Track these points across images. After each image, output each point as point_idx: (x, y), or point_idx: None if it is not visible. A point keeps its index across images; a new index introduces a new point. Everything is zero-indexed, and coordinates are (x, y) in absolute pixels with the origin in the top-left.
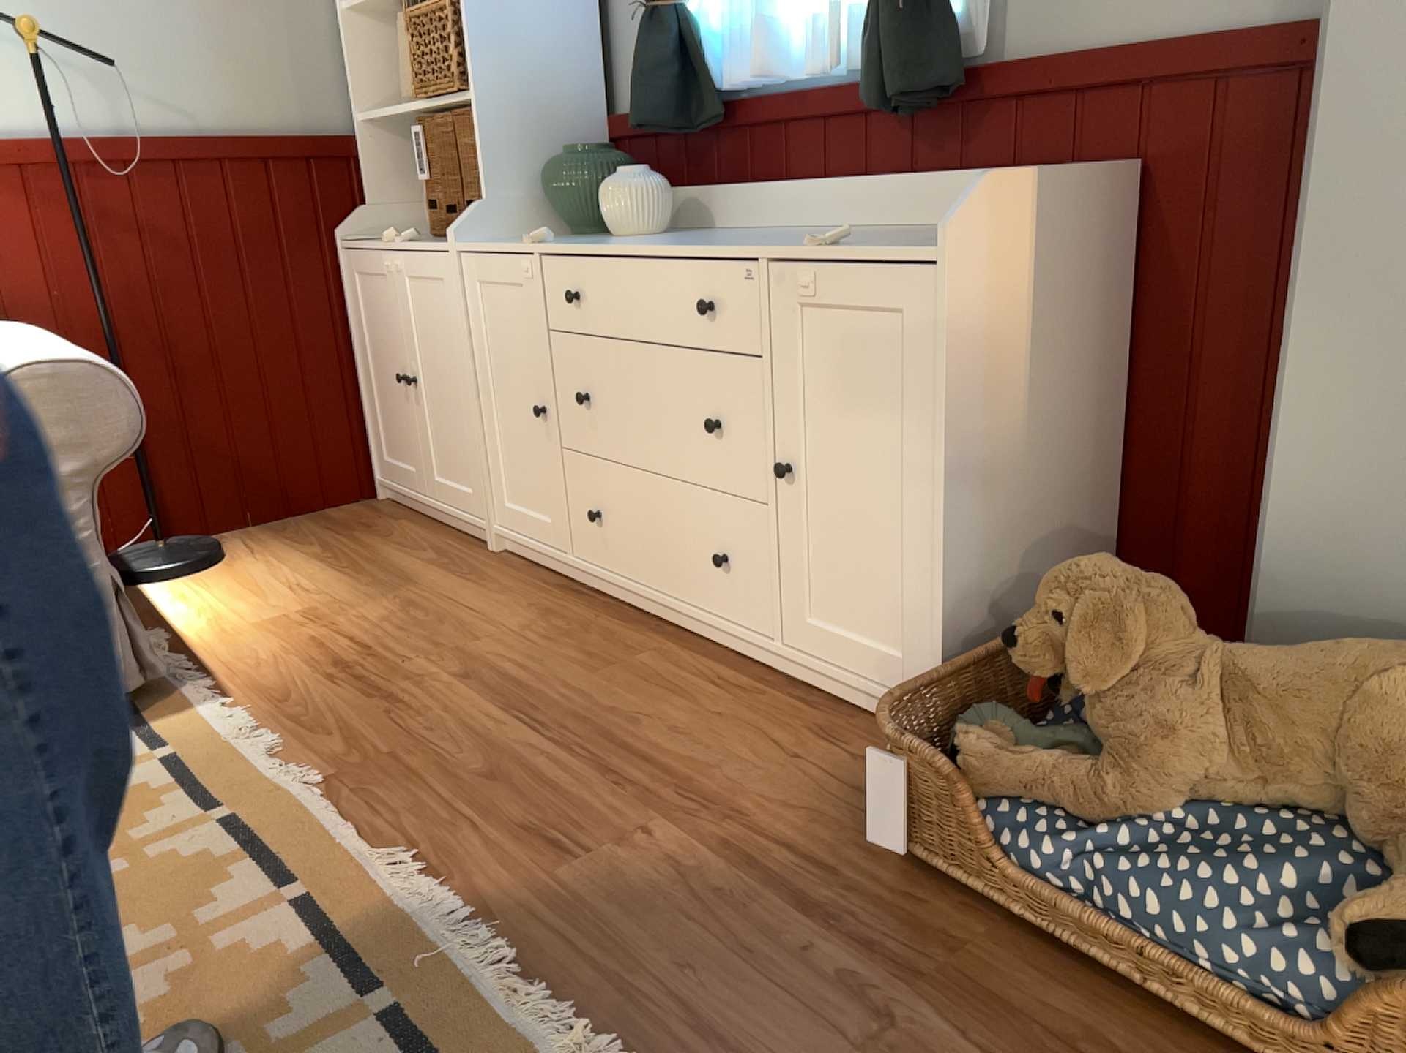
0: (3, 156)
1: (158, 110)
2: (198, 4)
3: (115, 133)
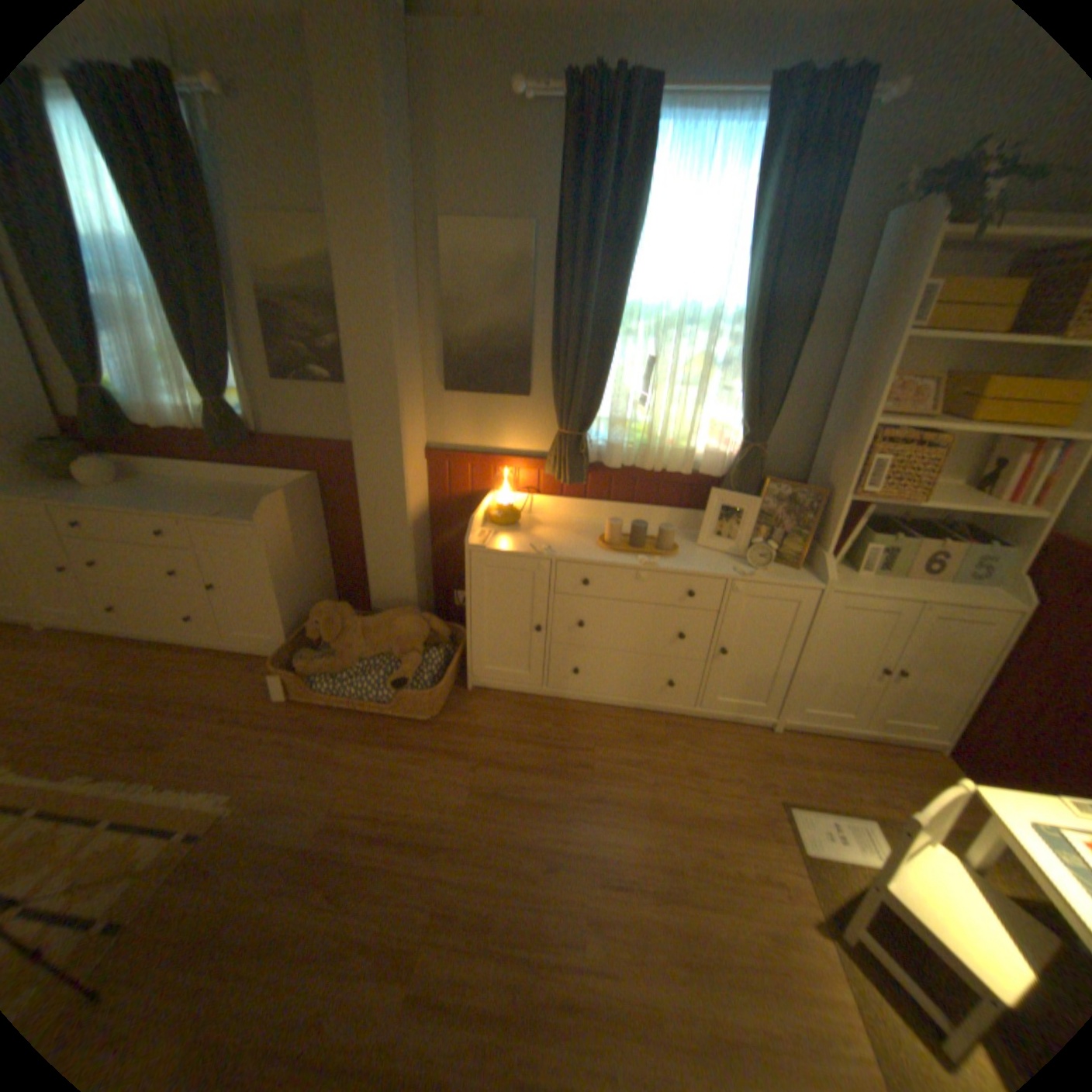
0: None
1: None
2: None
3: None
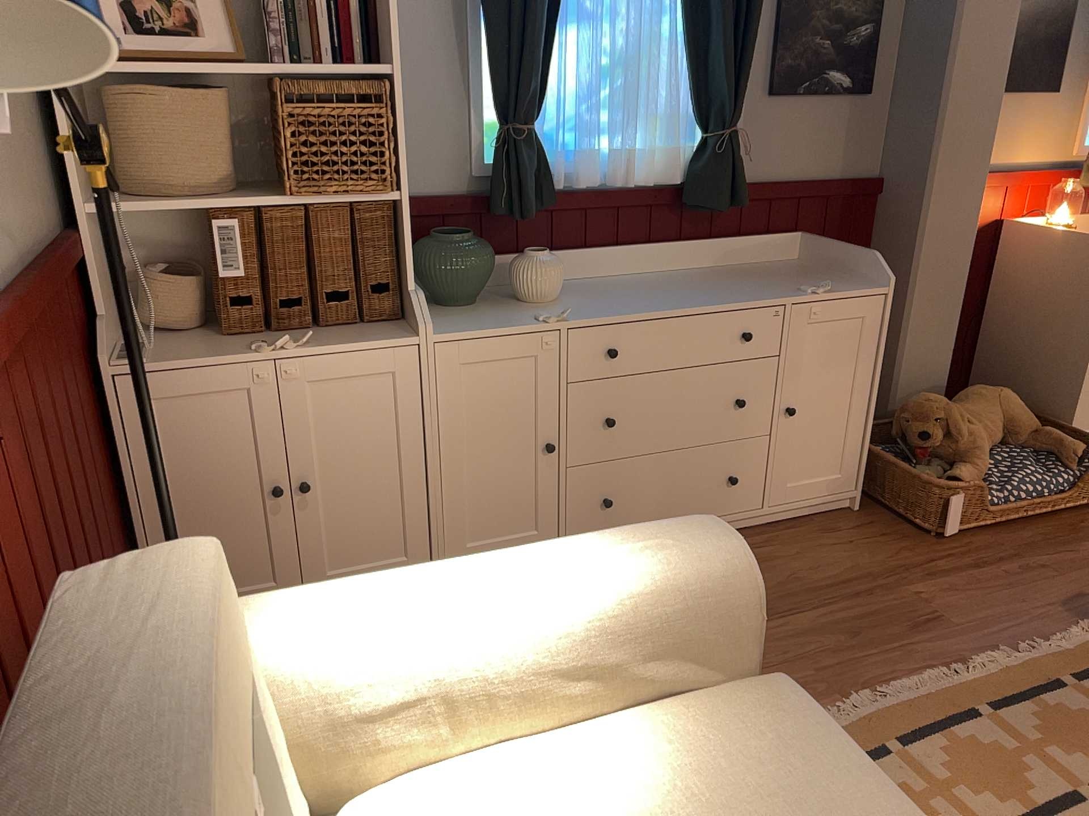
0: None
1: (17, 235)
2: None
3: None
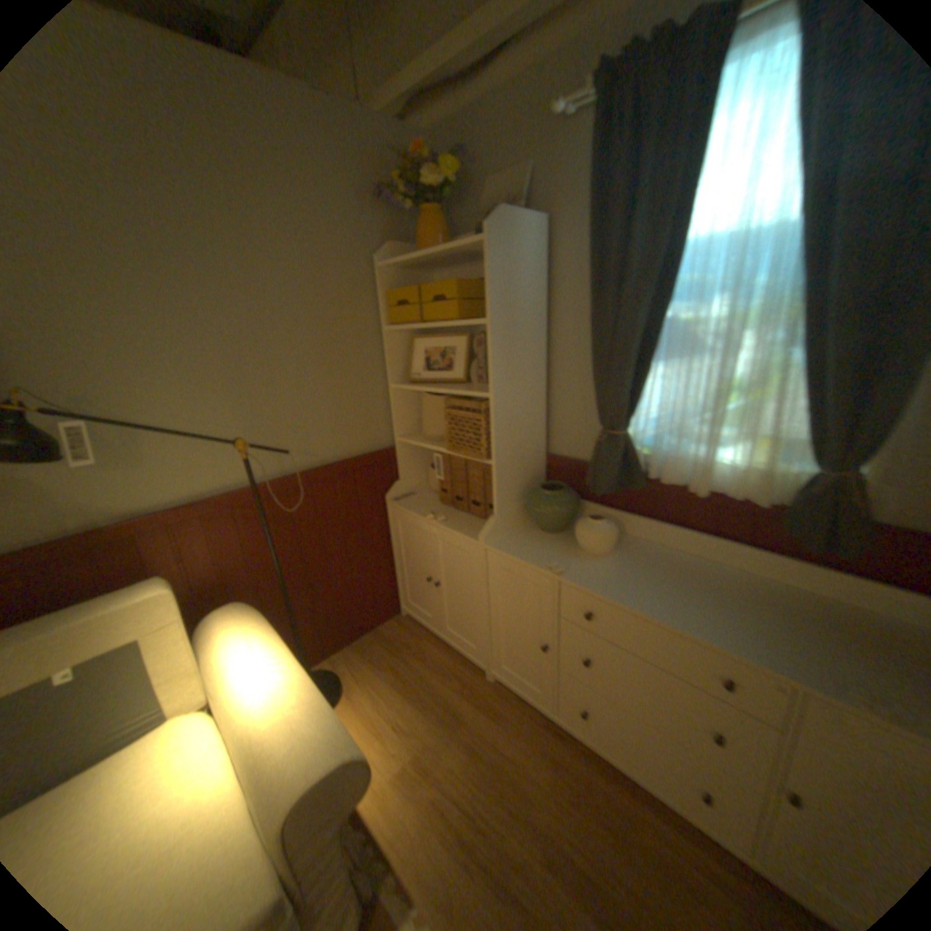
0: (221, 503)
1: (303, 456)
2: (322, 395)
3: (279, 472)
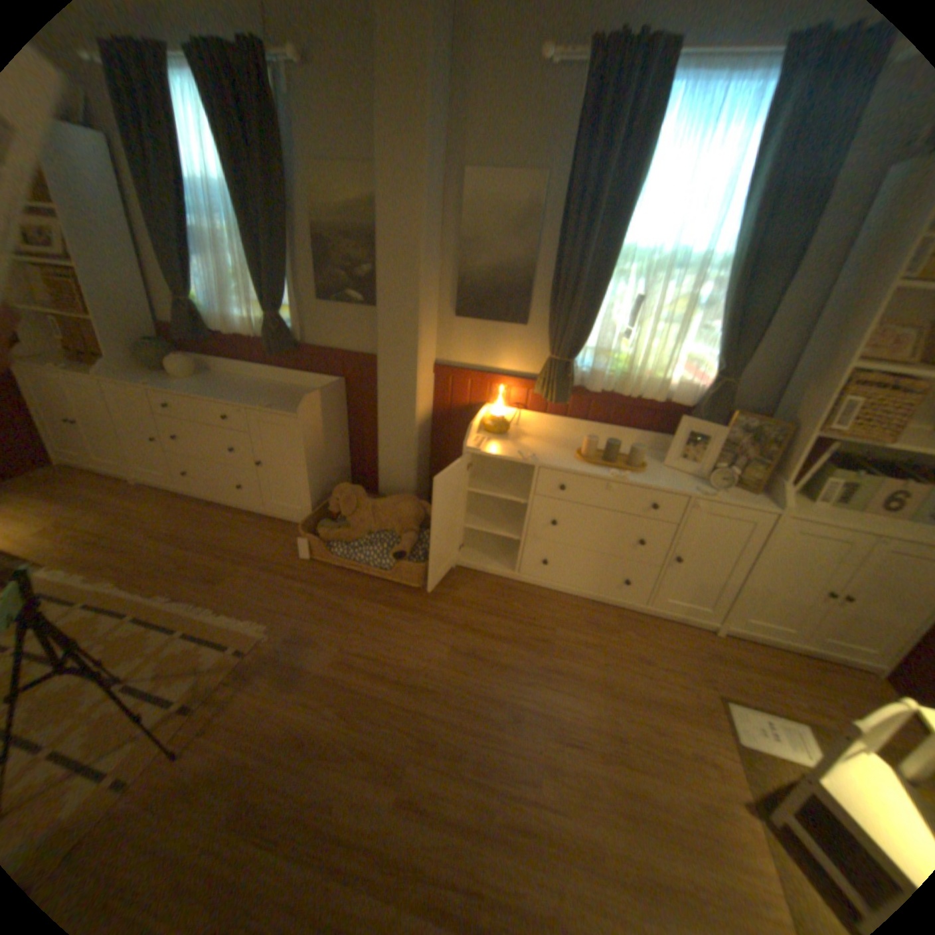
0: None
1: None
2: None
3: None
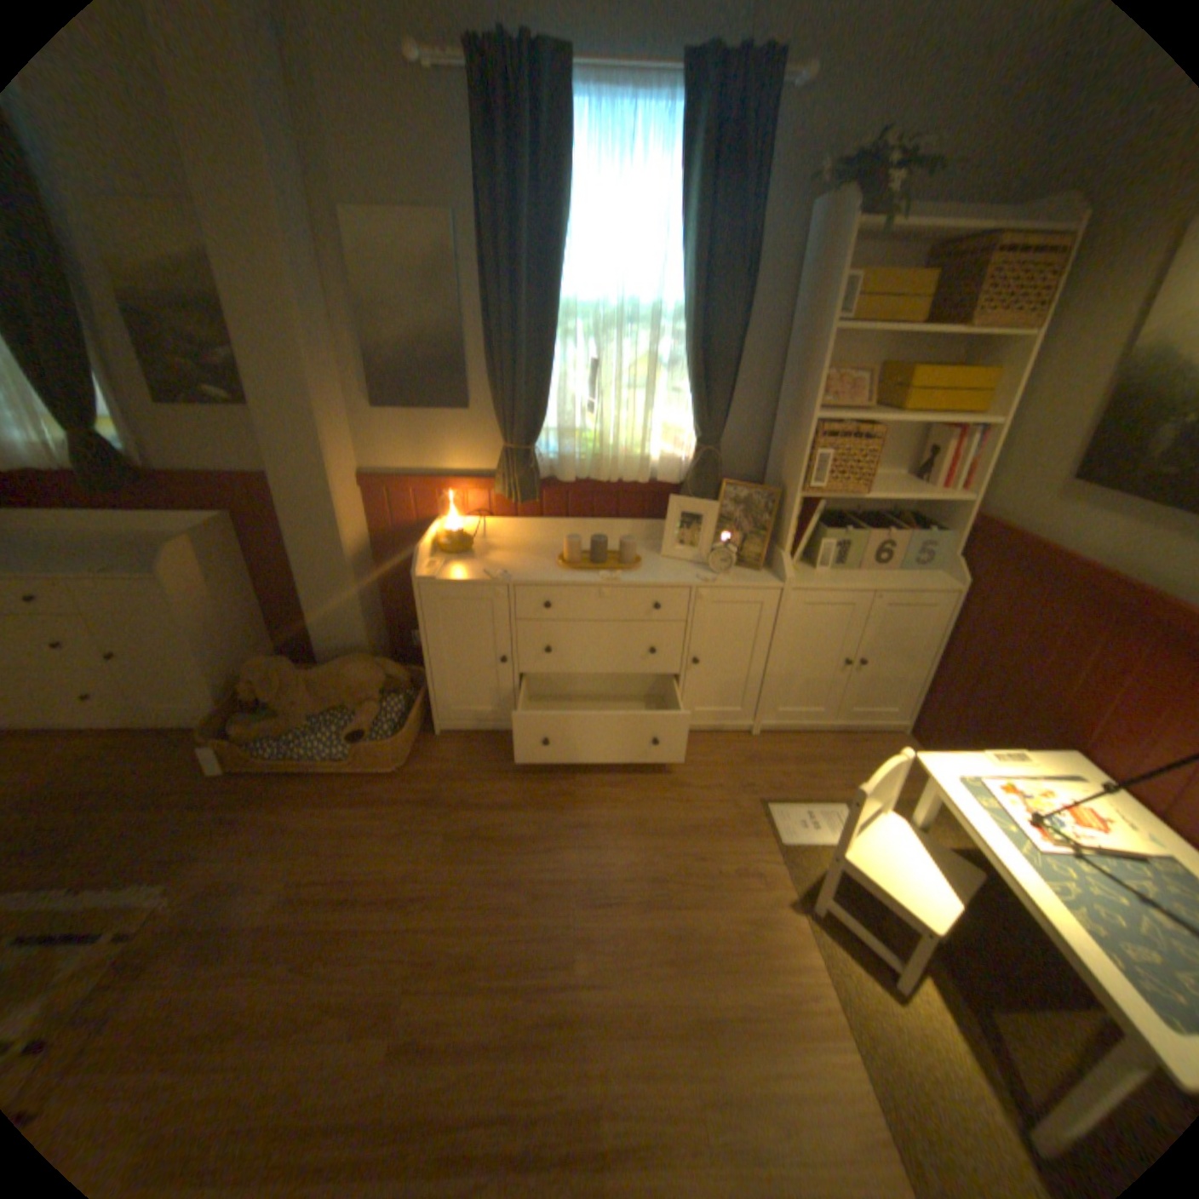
0: None
1: None
2: None
3: None
